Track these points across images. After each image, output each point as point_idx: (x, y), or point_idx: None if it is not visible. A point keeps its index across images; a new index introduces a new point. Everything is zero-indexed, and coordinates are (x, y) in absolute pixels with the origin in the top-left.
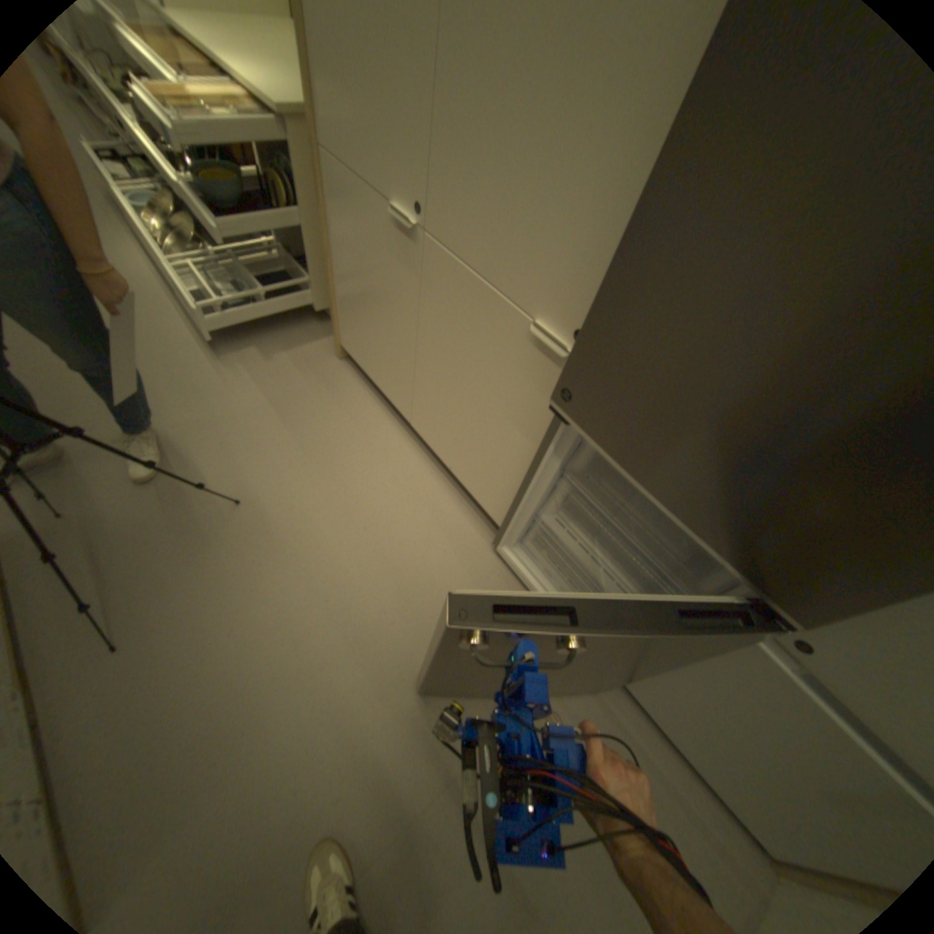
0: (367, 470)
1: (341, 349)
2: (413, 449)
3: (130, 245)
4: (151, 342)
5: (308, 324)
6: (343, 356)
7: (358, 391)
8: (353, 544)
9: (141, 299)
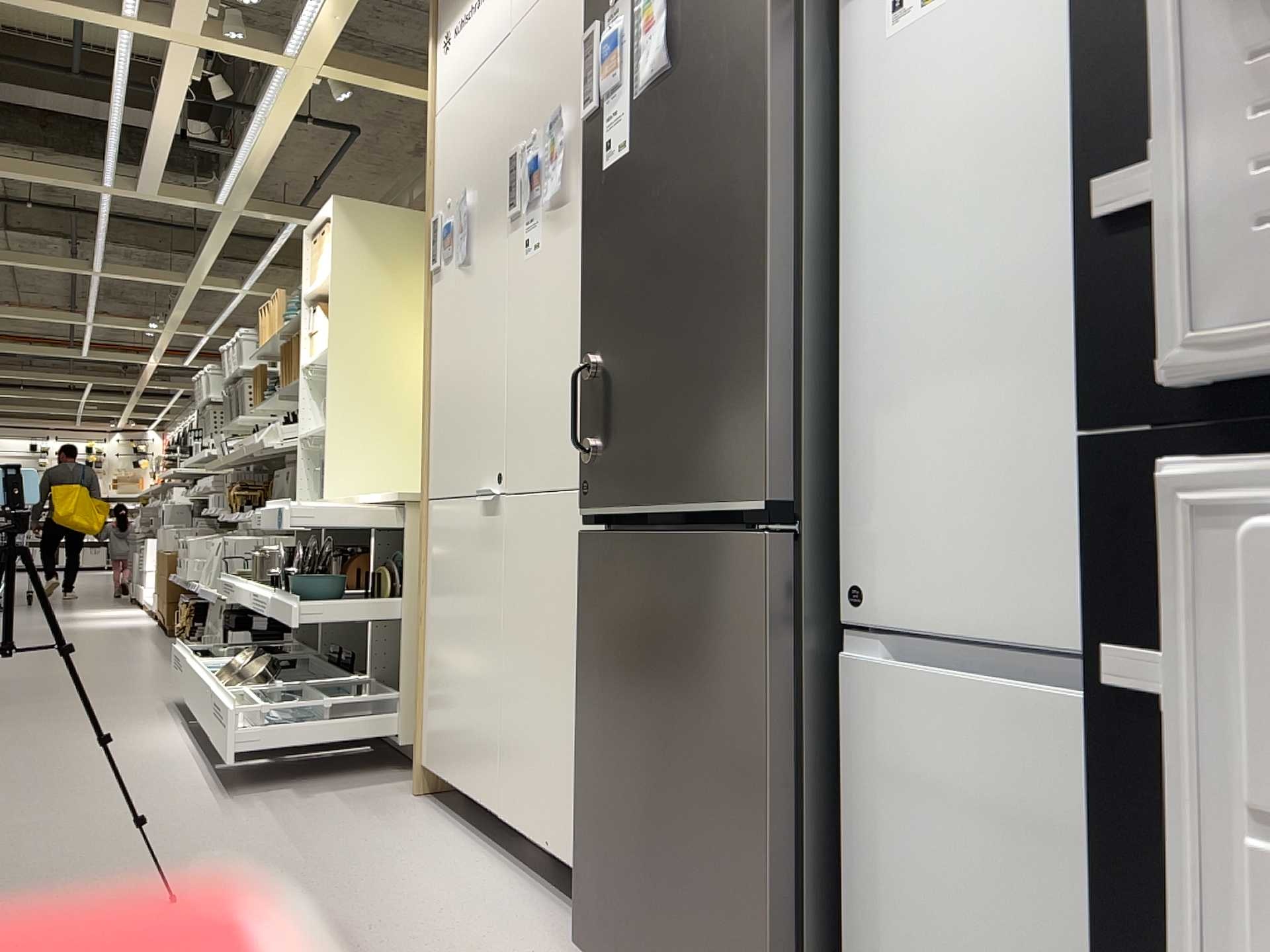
0: (406, 884)
1: (422, 778)
2: (499, 867)
3: (173, 728)
4: (145, 788)
5: (383, 772)
6: (422, 792)
7: (431, 820)
8: (338, 949)
9: (158, 761)
